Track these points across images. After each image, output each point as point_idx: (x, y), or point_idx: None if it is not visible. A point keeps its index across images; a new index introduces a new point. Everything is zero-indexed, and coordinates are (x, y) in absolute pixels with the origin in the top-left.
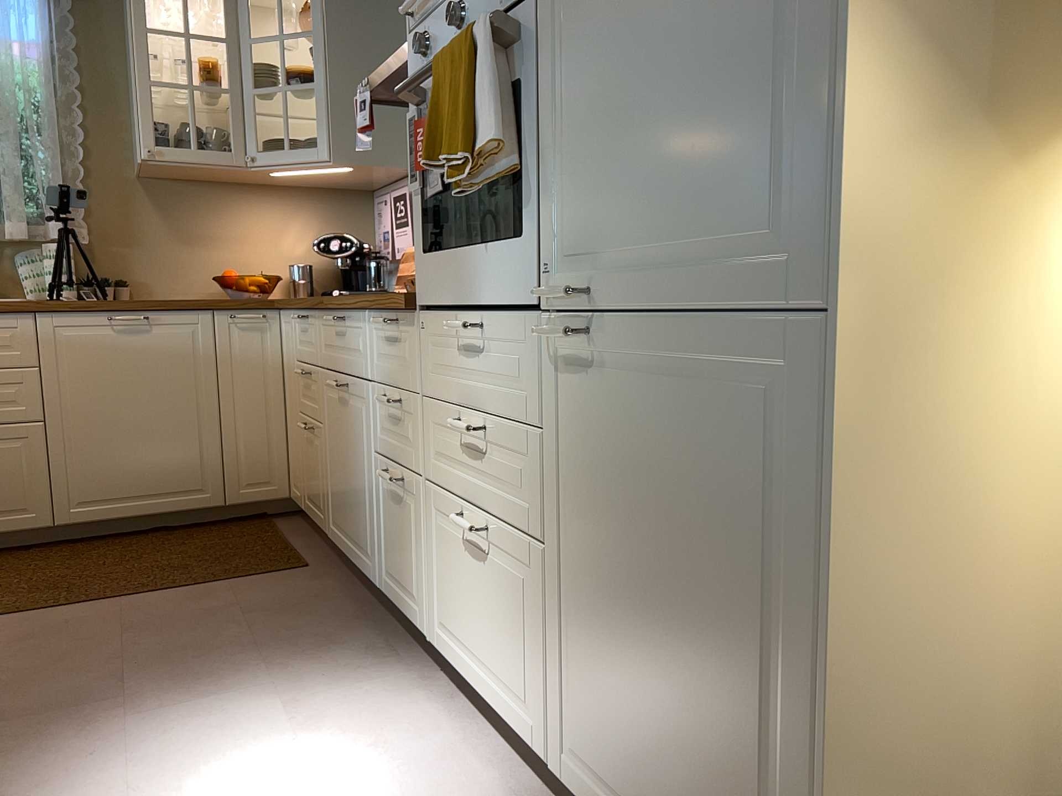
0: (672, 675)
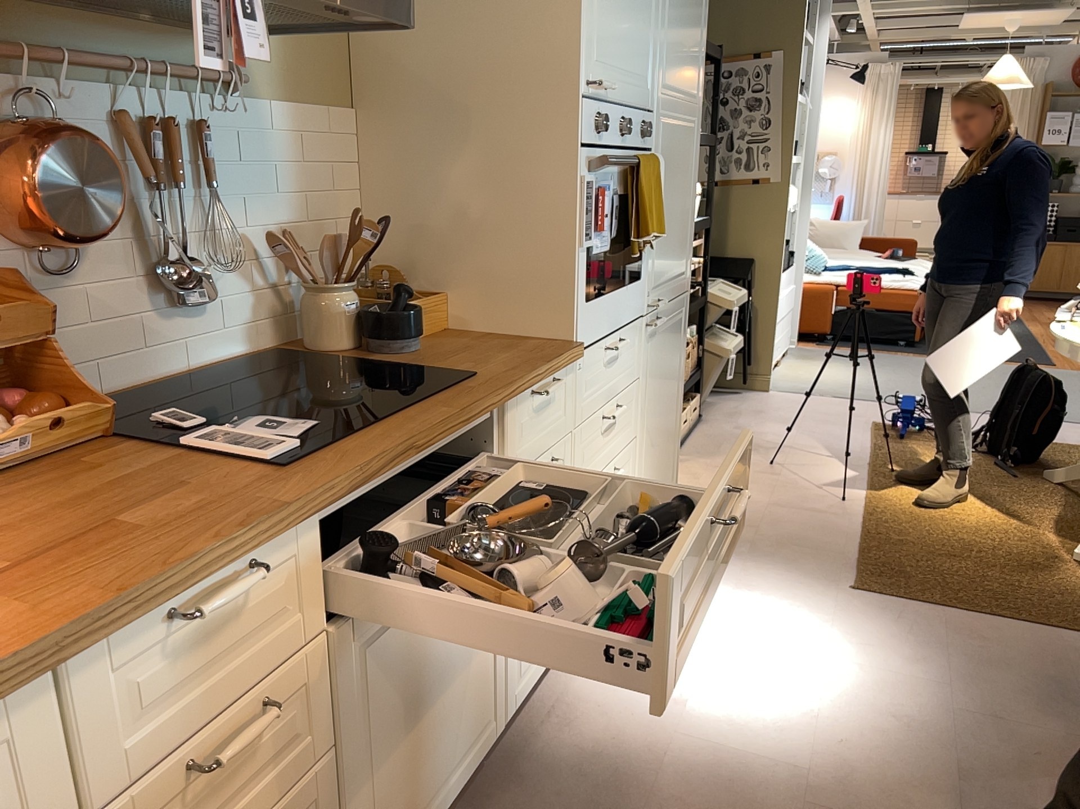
0: (664, 428)
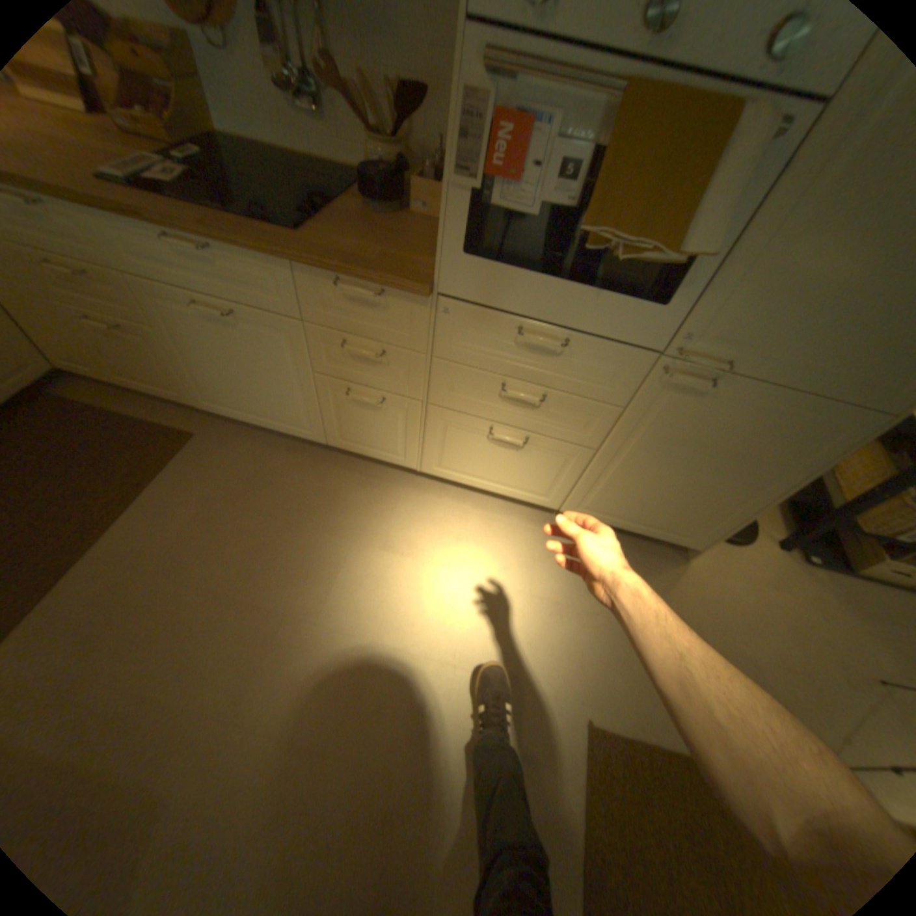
0: (682, 490)
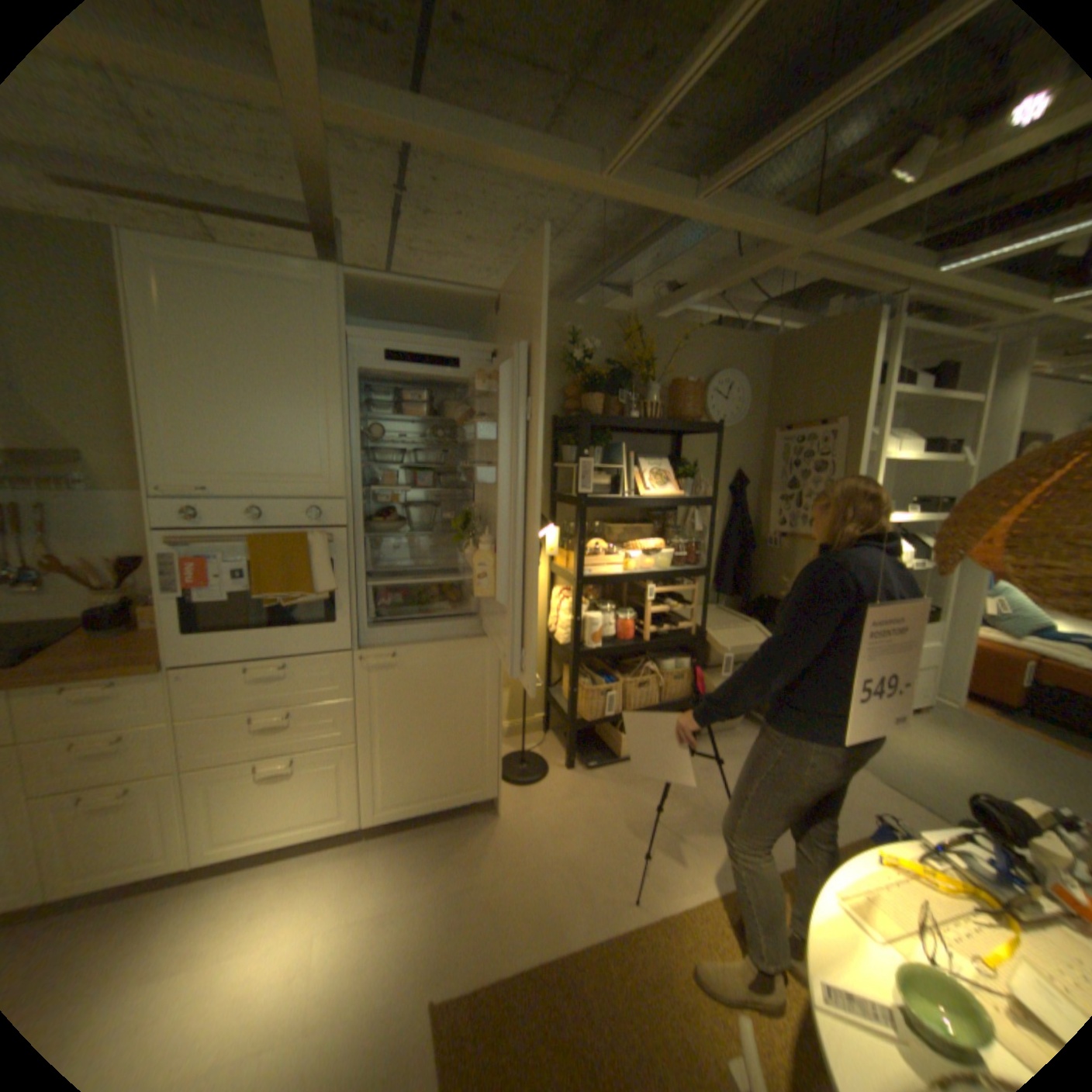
0: (437, 745)
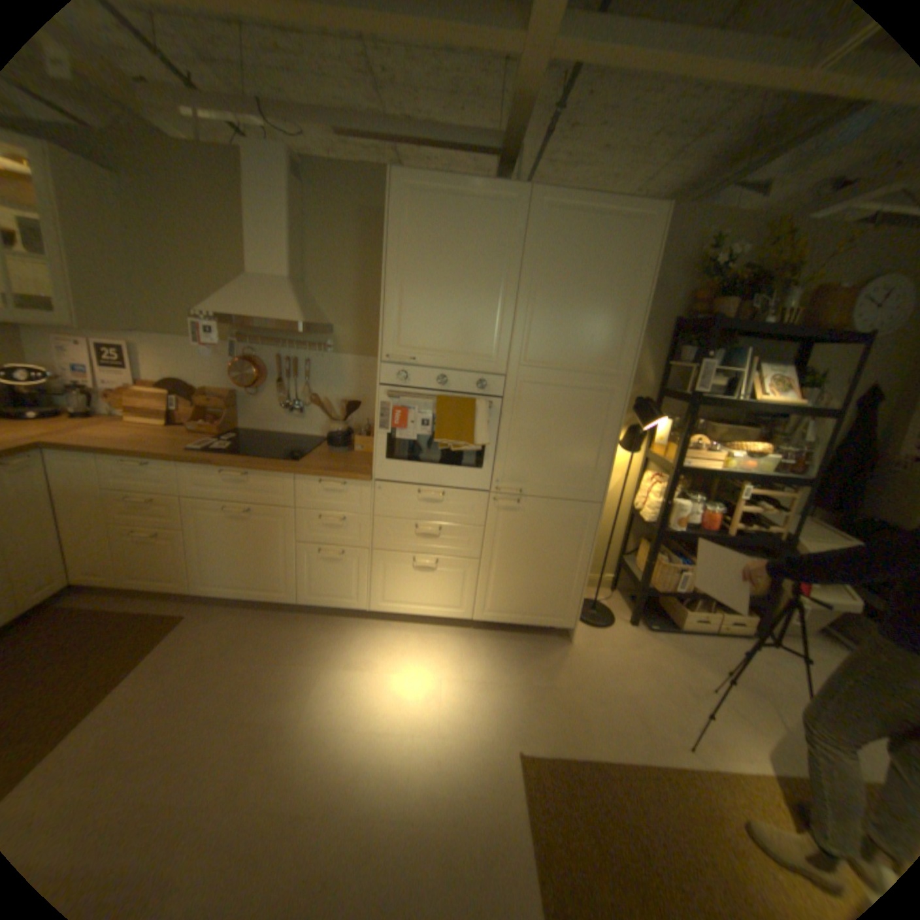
0: (536, 576)
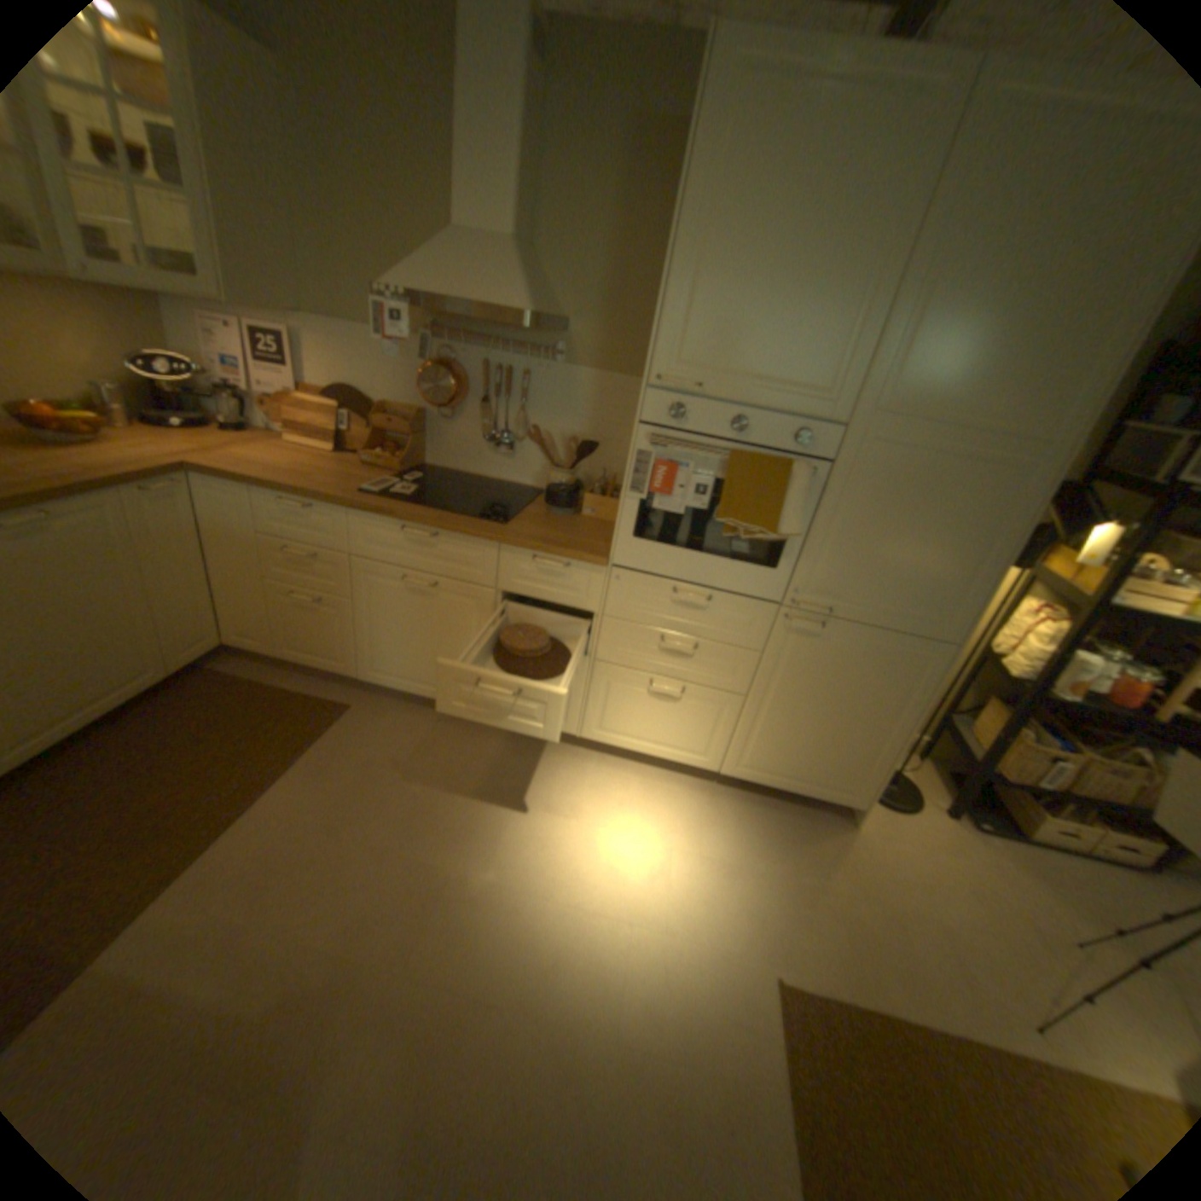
0: (827, 733)
